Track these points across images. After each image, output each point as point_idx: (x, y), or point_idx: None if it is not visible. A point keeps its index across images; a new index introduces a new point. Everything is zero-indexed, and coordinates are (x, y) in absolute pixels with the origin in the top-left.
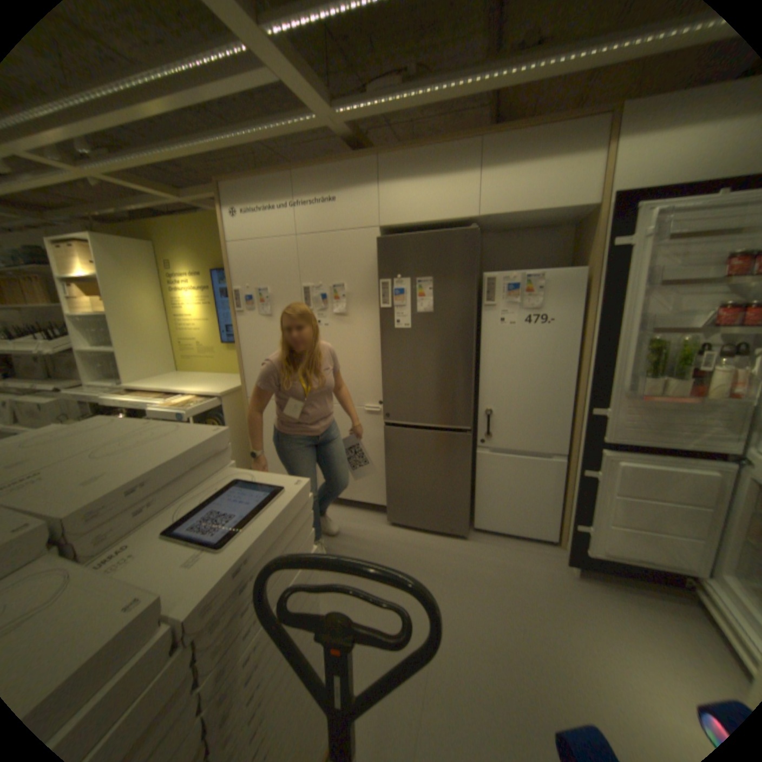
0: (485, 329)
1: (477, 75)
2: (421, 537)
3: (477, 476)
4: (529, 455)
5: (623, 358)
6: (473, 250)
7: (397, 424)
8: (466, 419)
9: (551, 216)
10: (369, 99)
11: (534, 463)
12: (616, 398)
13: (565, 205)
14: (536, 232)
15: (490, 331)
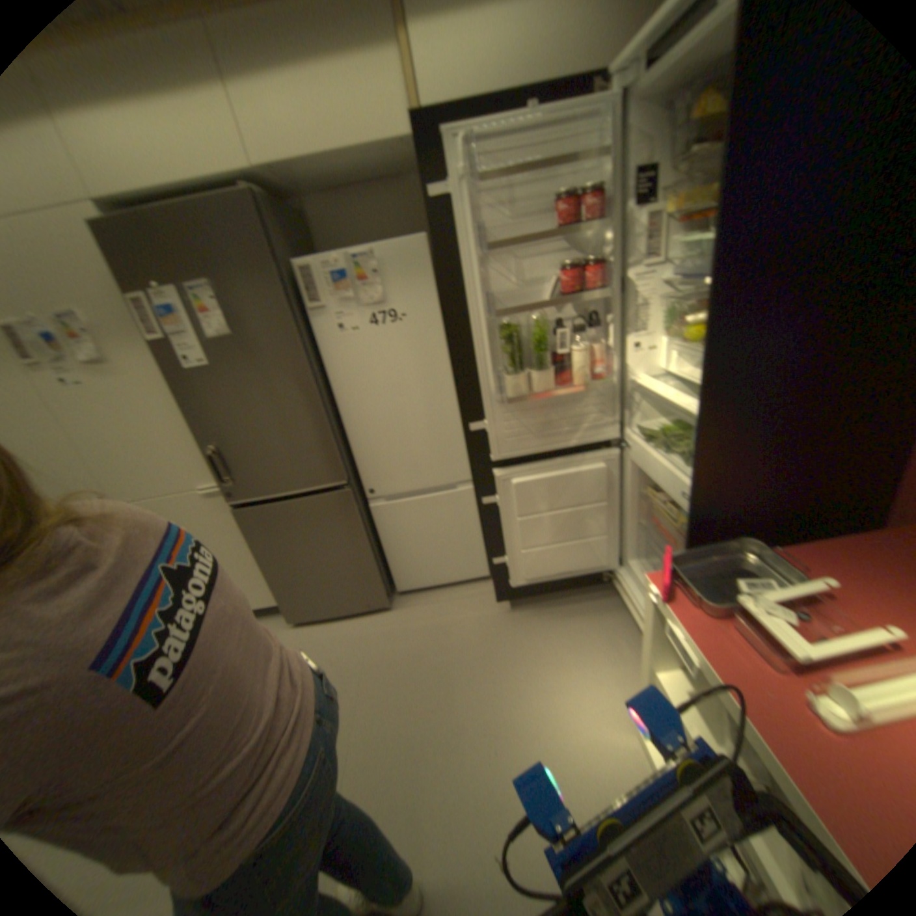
0: (320, 343)
1: None
2: (331, 627)
3: (377, 534)
4: (429, 490)
5: (478, 353)
6: (251, 224)
7: (249, 501)
8: (333, 471)
9: (365, 159)
10: None
11: (436, 499)
12: (484, 405)
13: (366, 139)
14: (372, 186)
15: (327, 345)
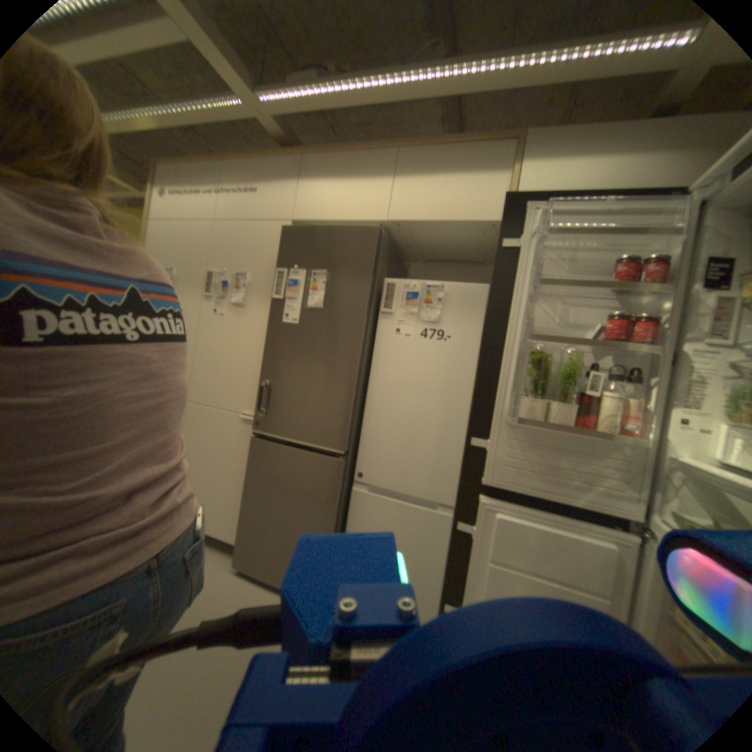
0: (378, 338)
1: (383, 74)
2: (263, 595)
3: (347, 521)
4: (411, 500)
5: (505, 373)
6: (371, 247)
7: (268, 437)
8: (340, 439)
9: (464, 239)
10: (289, 90)
11: (414, 512)
12: (495, 423)
13: (470, 219)
14: (461, 266)
15: (382, 341)
